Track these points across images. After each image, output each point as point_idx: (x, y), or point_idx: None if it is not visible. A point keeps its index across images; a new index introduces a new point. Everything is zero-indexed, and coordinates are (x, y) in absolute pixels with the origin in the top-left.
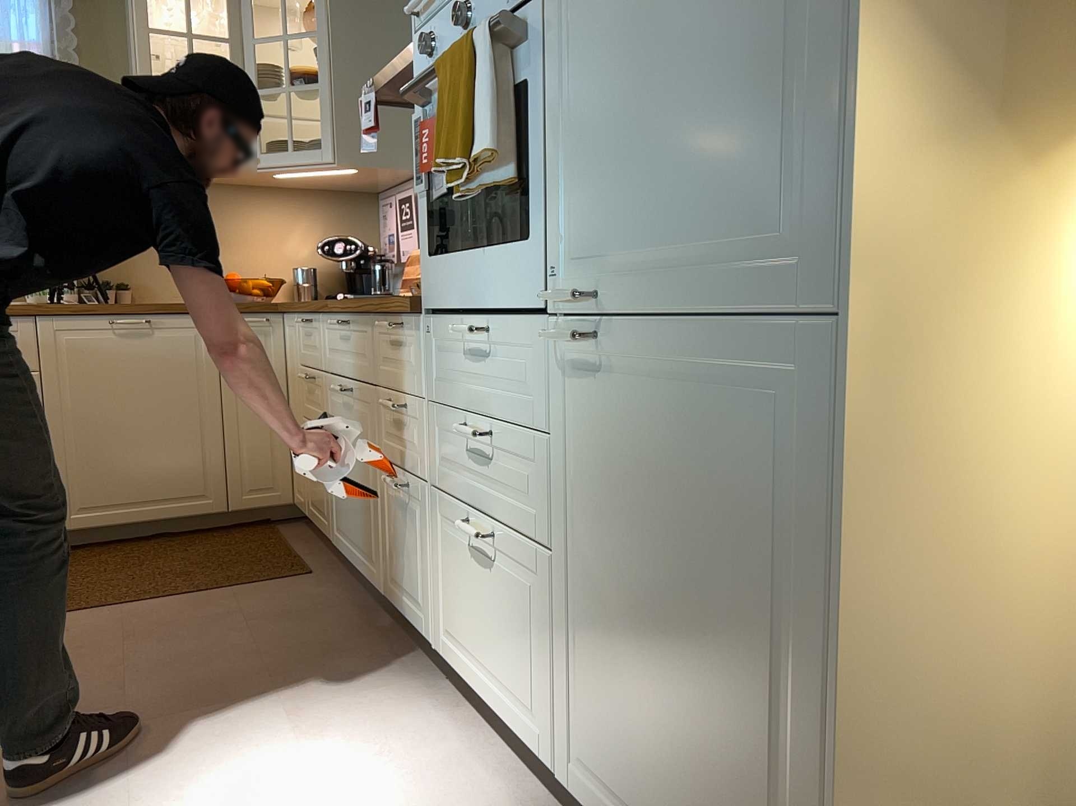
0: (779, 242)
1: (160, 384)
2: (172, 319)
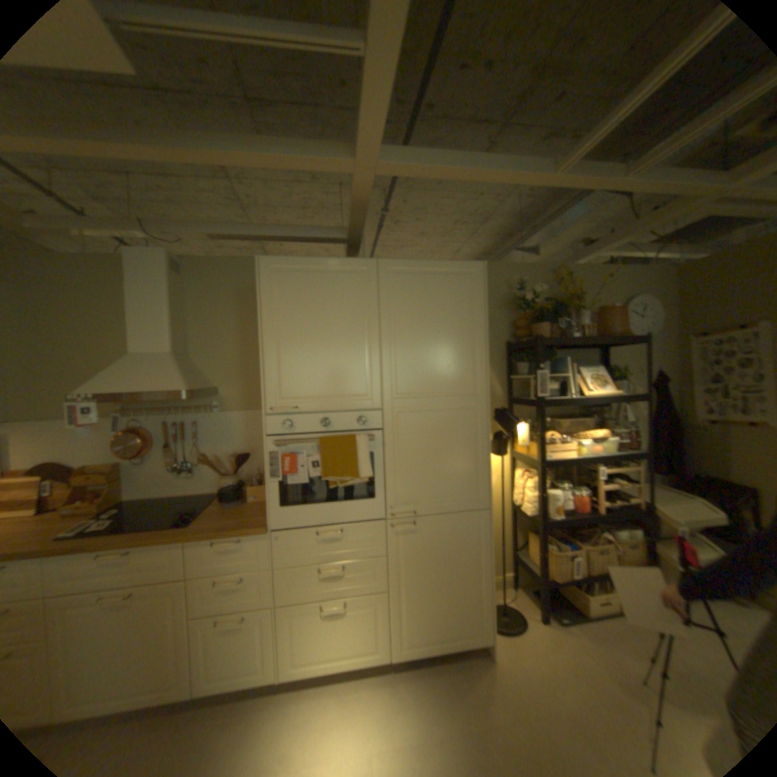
0: (471, 497)
1: None
2: None
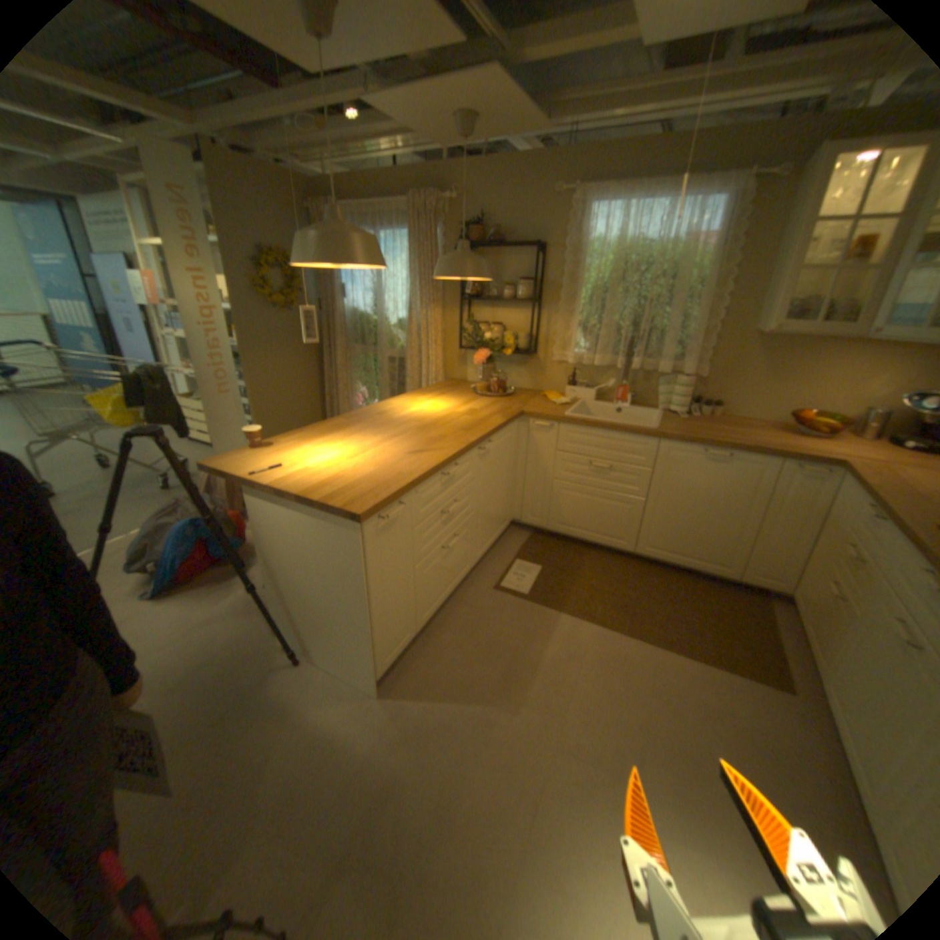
0: None
1: (724, 495)
2: (748, 456)
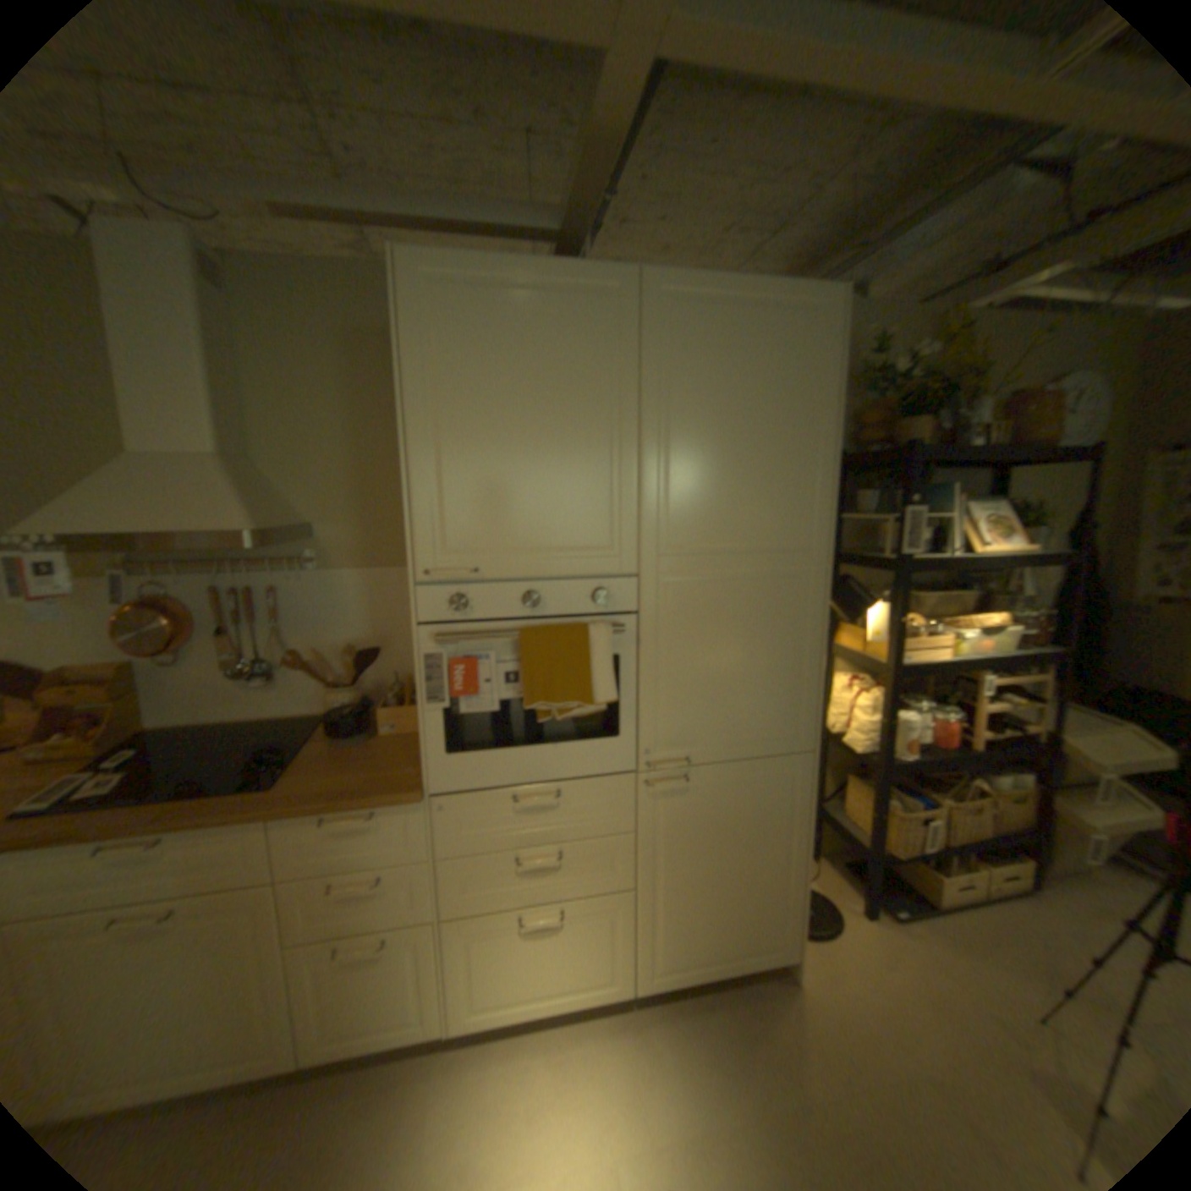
0: (785, 731)
1: None
2: None
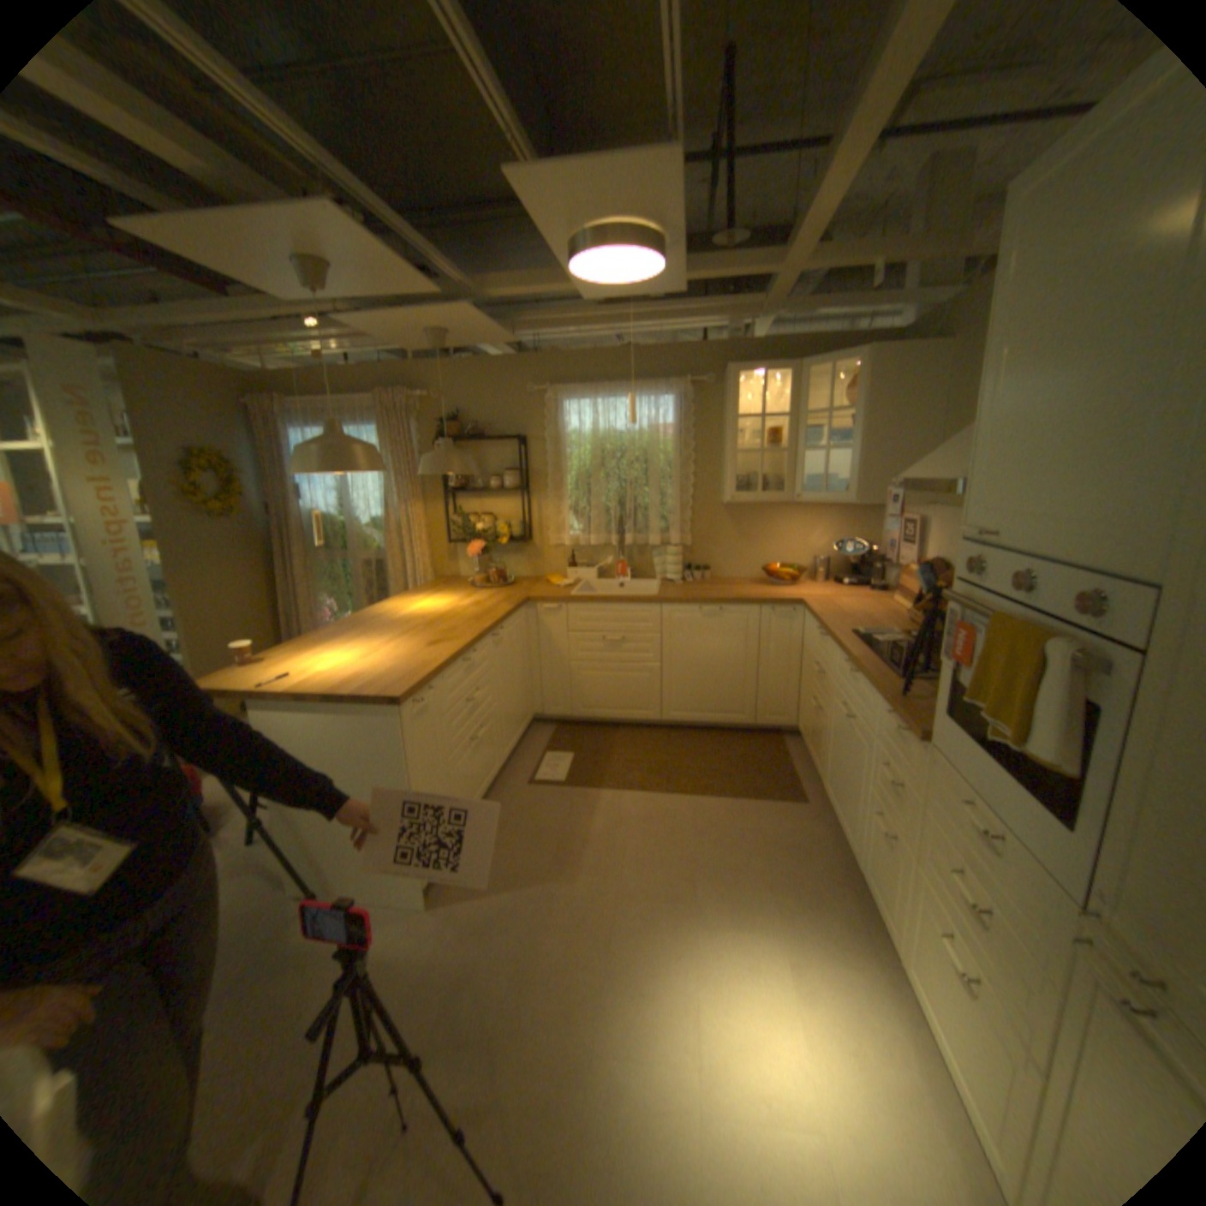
0: None
1: (722, 646)
2: (733, 608)
